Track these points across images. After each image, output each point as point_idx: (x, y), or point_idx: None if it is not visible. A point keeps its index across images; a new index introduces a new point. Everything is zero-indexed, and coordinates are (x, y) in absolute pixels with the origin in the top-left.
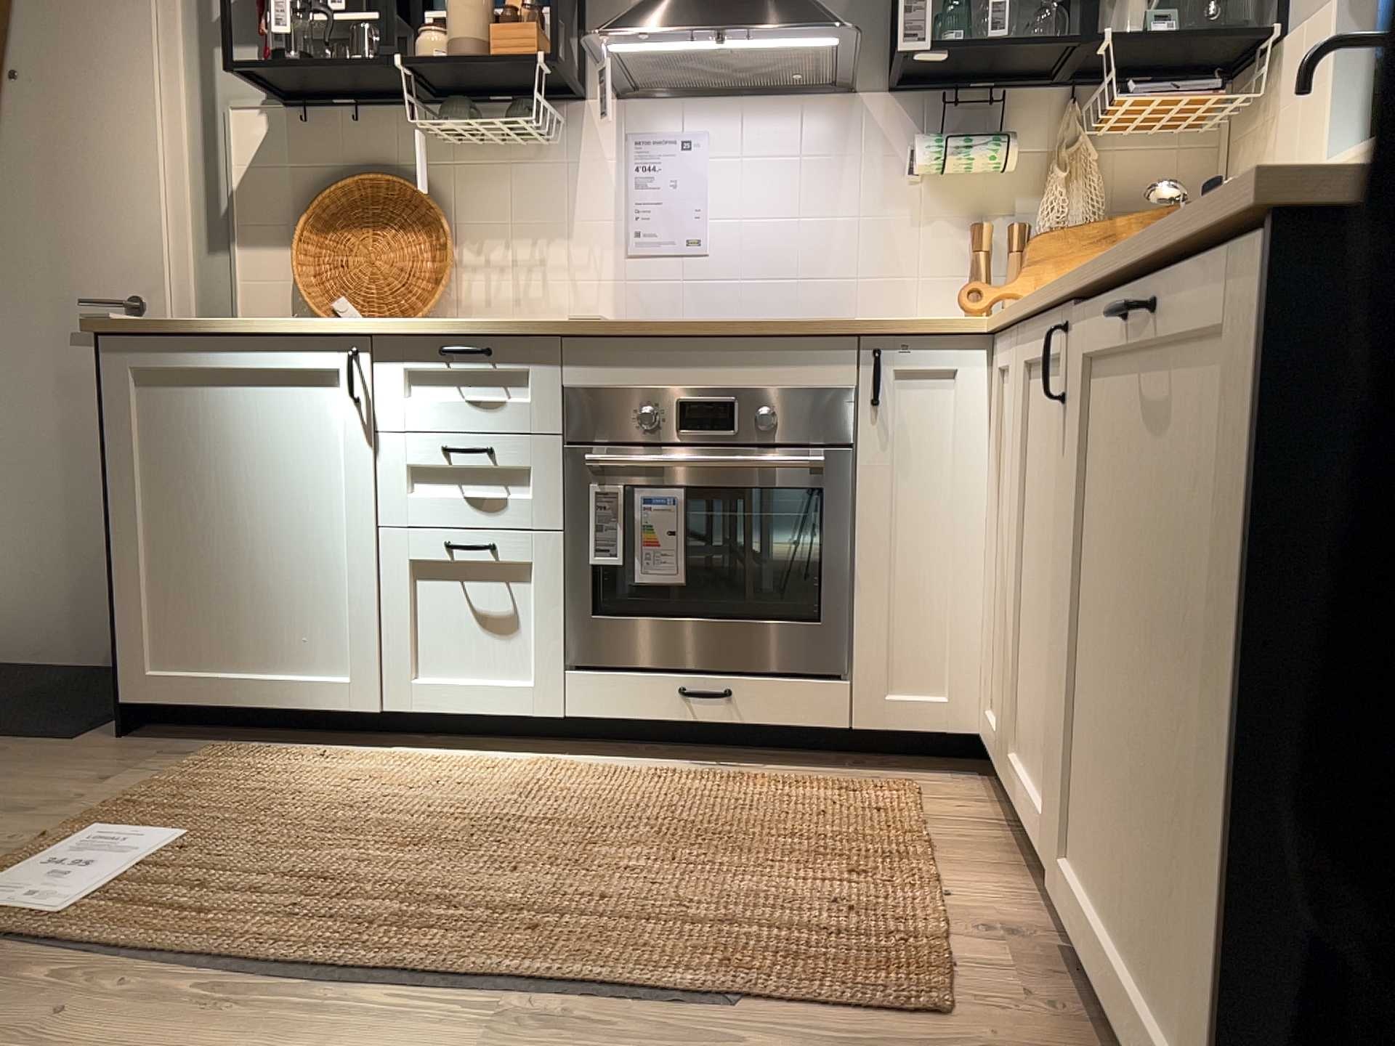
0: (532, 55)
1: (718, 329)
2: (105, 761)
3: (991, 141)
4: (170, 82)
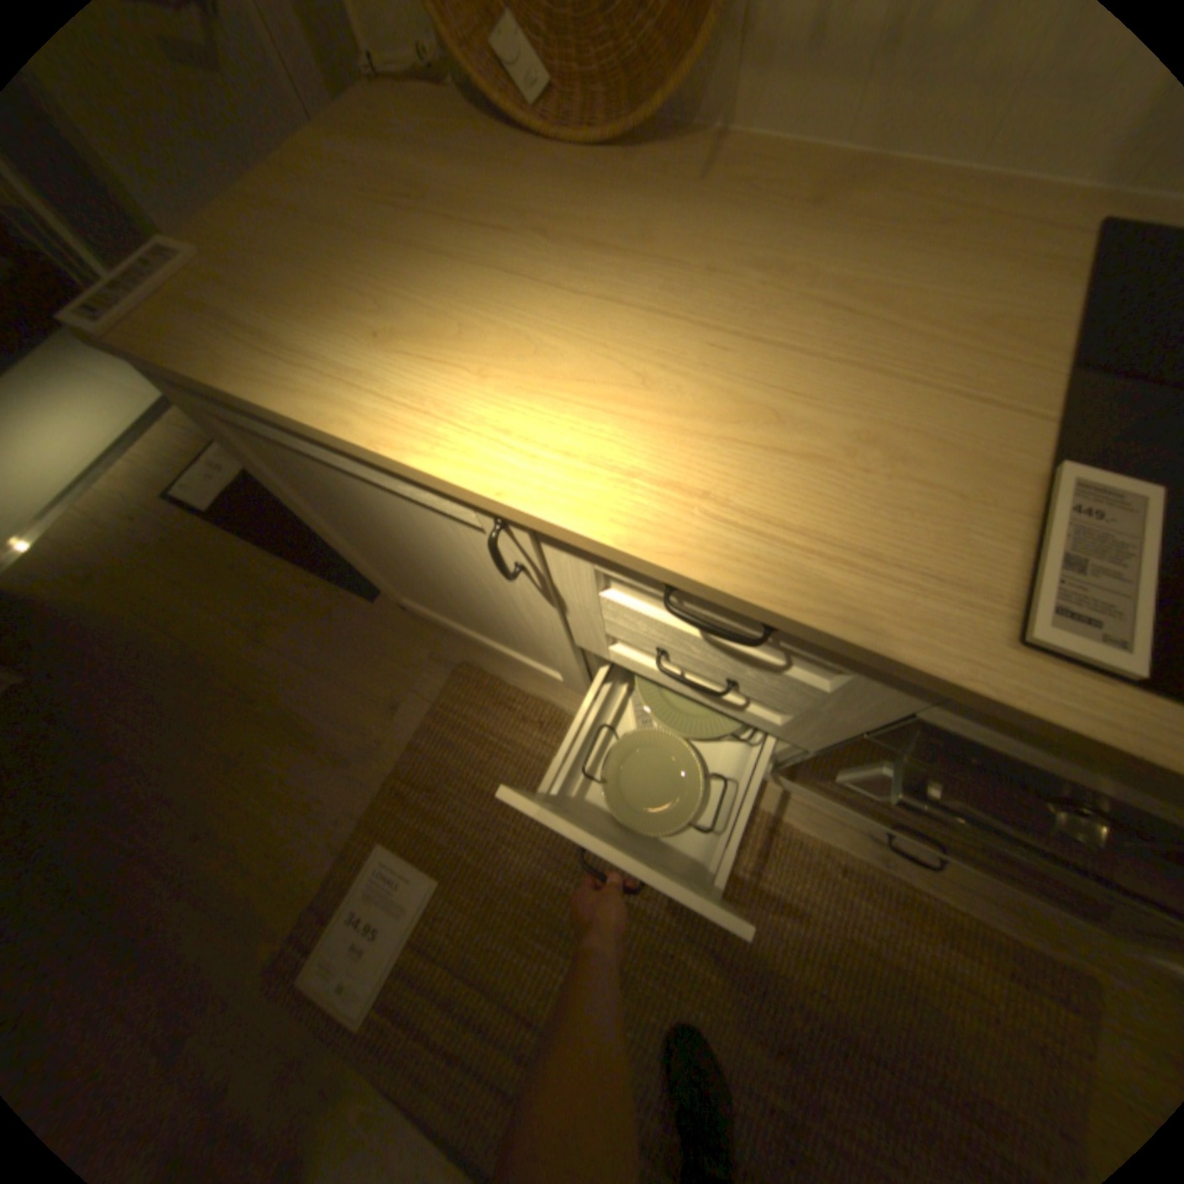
0: None
1: None
2: (393, 658)
3: None
4: None
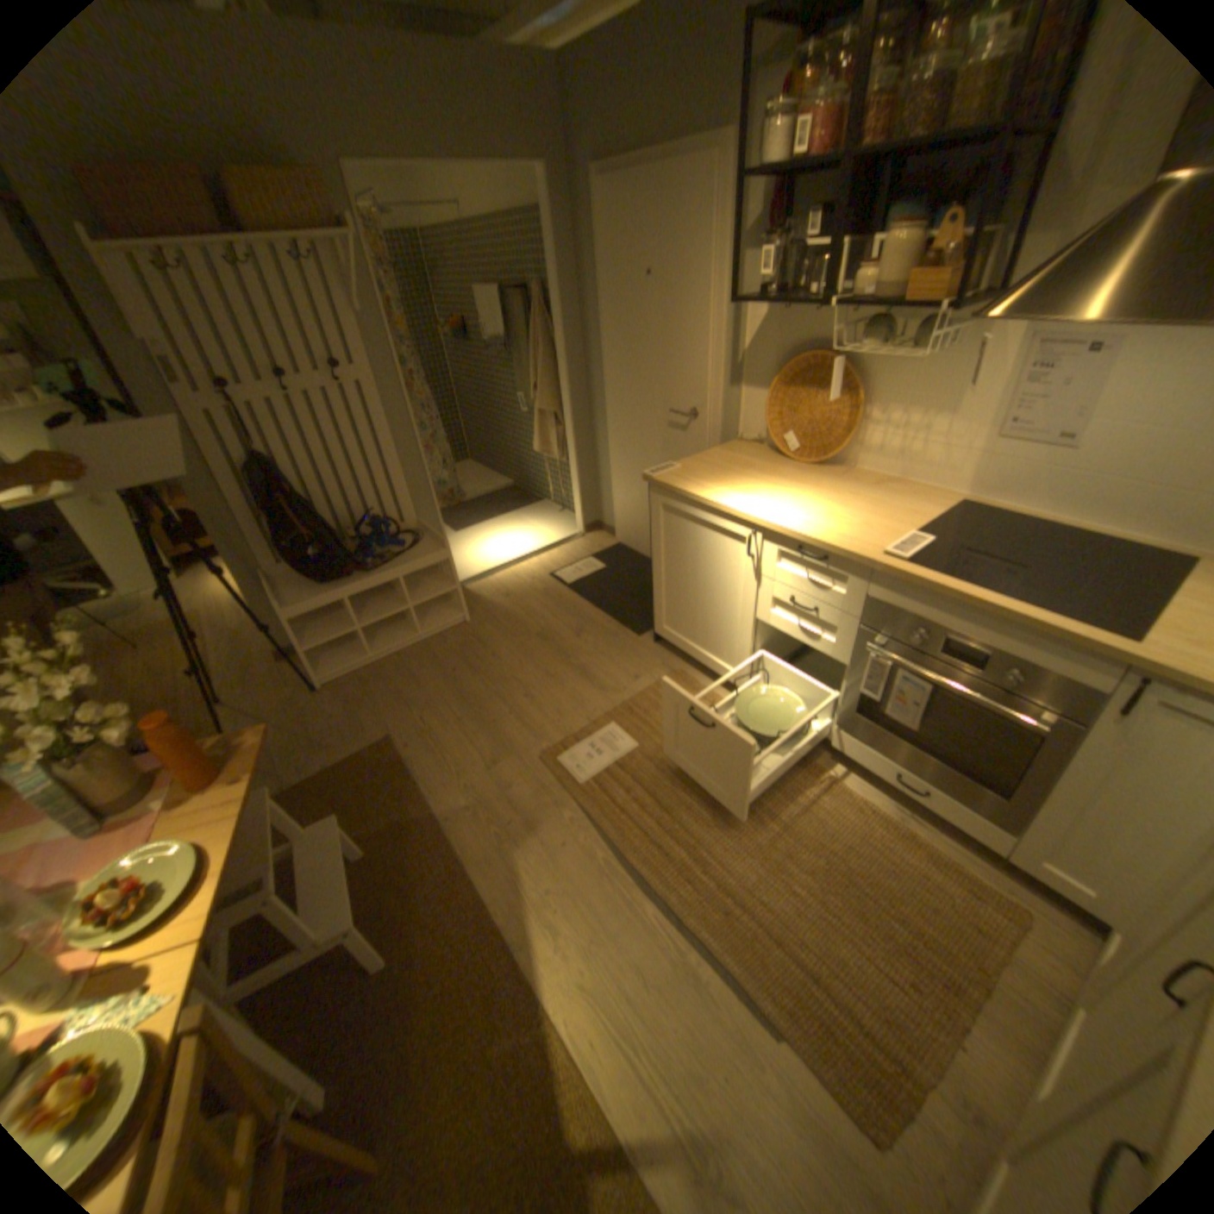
0: (941, 296)
1: (991, 608)
2: (643, 659)
3: None
4: (719, 276)
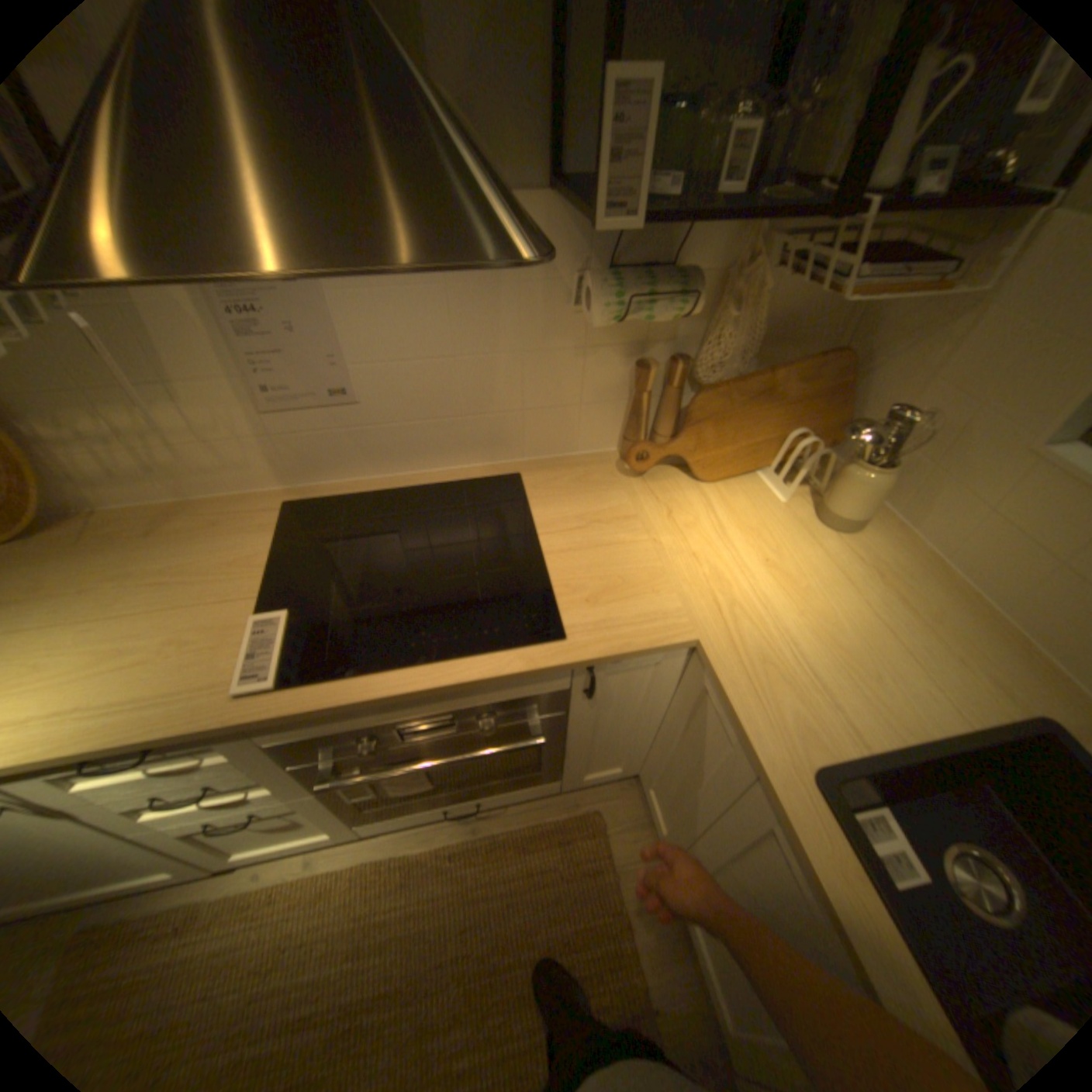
0: None
1: (422, 694)
2: None
3: (681, 291)
4: None
